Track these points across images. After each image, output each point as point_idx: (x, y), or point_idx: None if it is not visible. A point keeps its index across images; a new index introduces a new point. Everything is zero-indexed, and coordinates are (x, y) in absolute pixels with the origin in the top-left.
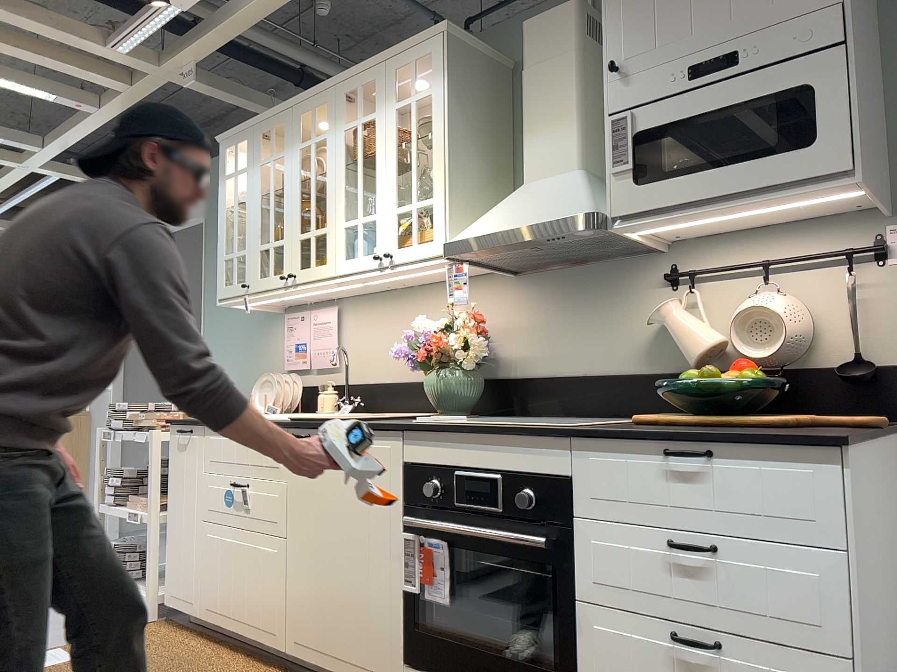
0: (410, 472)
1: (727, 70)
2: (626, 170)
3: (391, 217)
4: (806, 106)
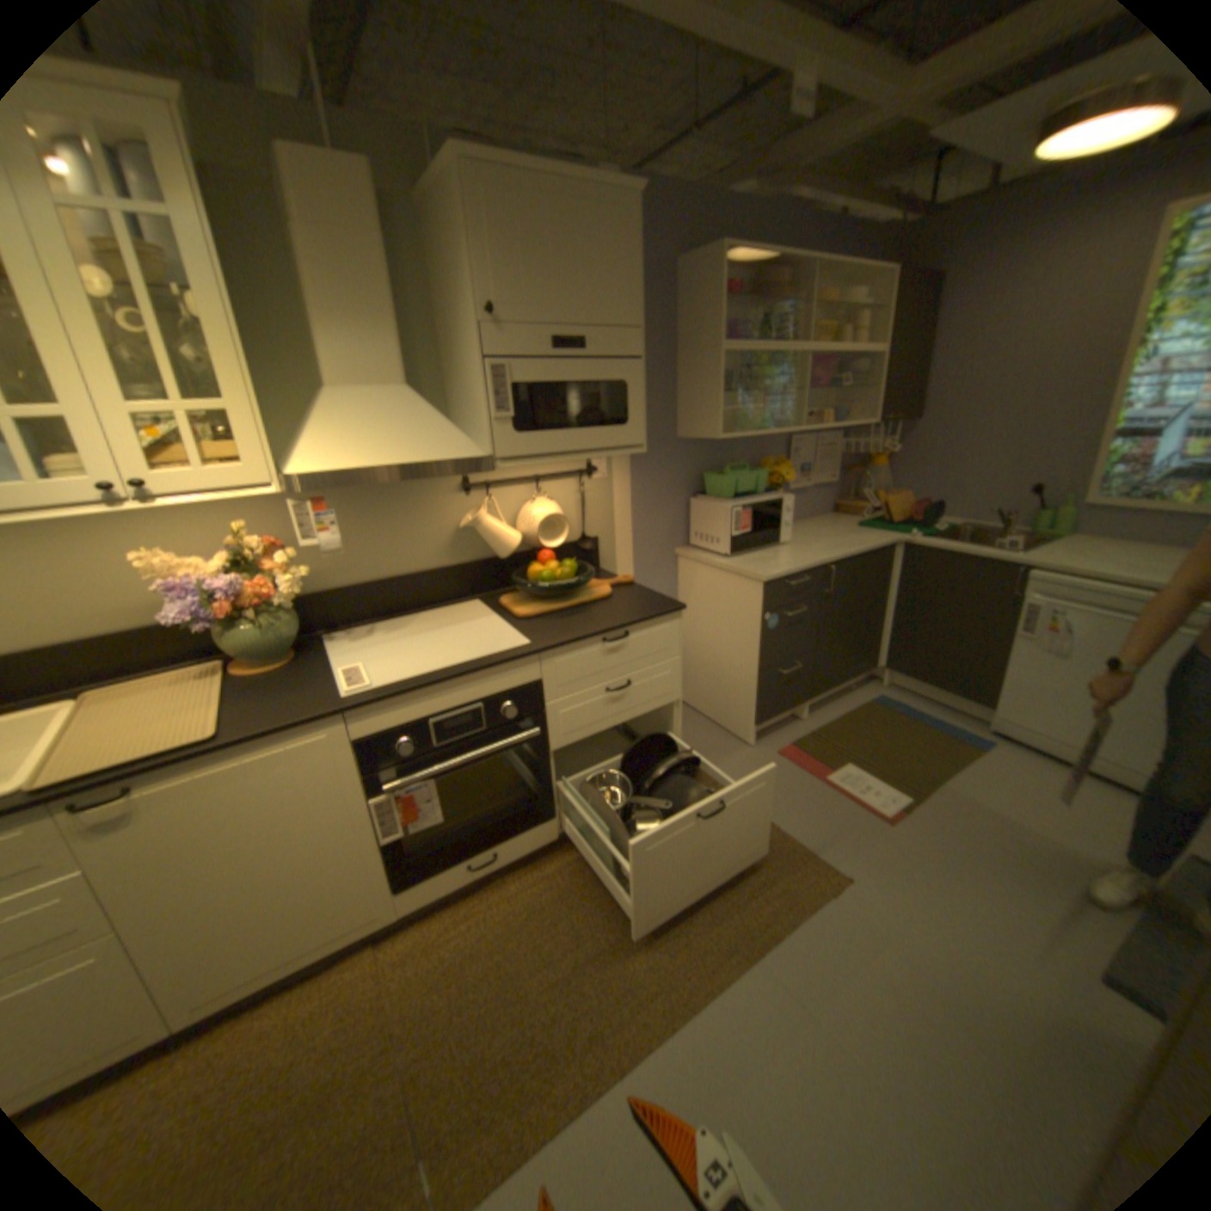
0: (366, 745)
1: (581, 350)
2: (509, 417)
3: (122, 419)
4: (625, 397)
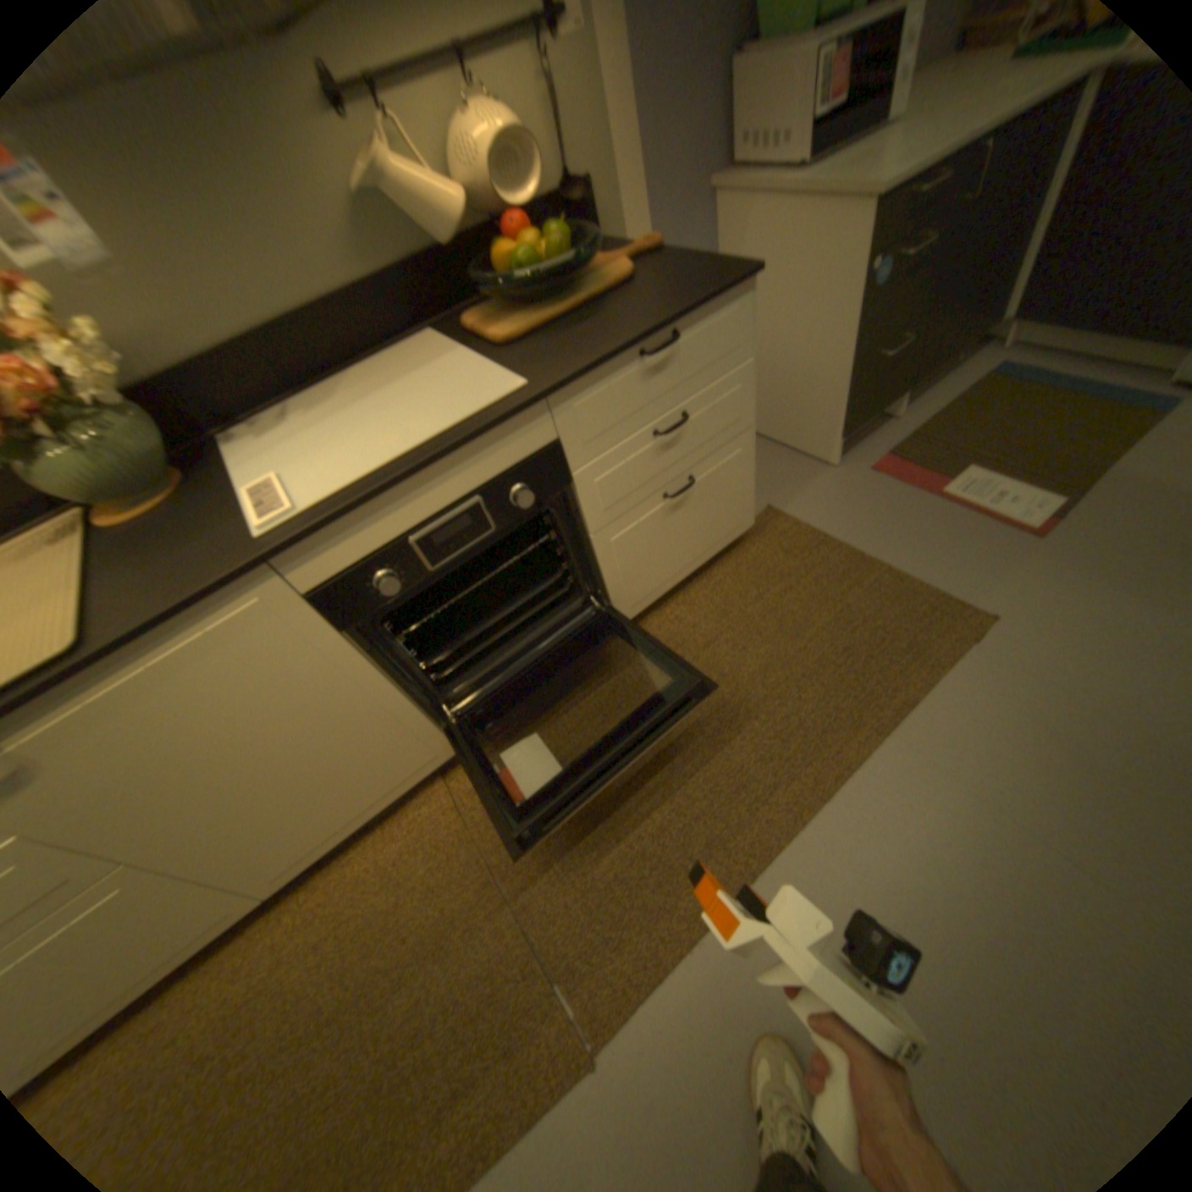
0: (329, 595)
1: None
2: None
3: None
4: None
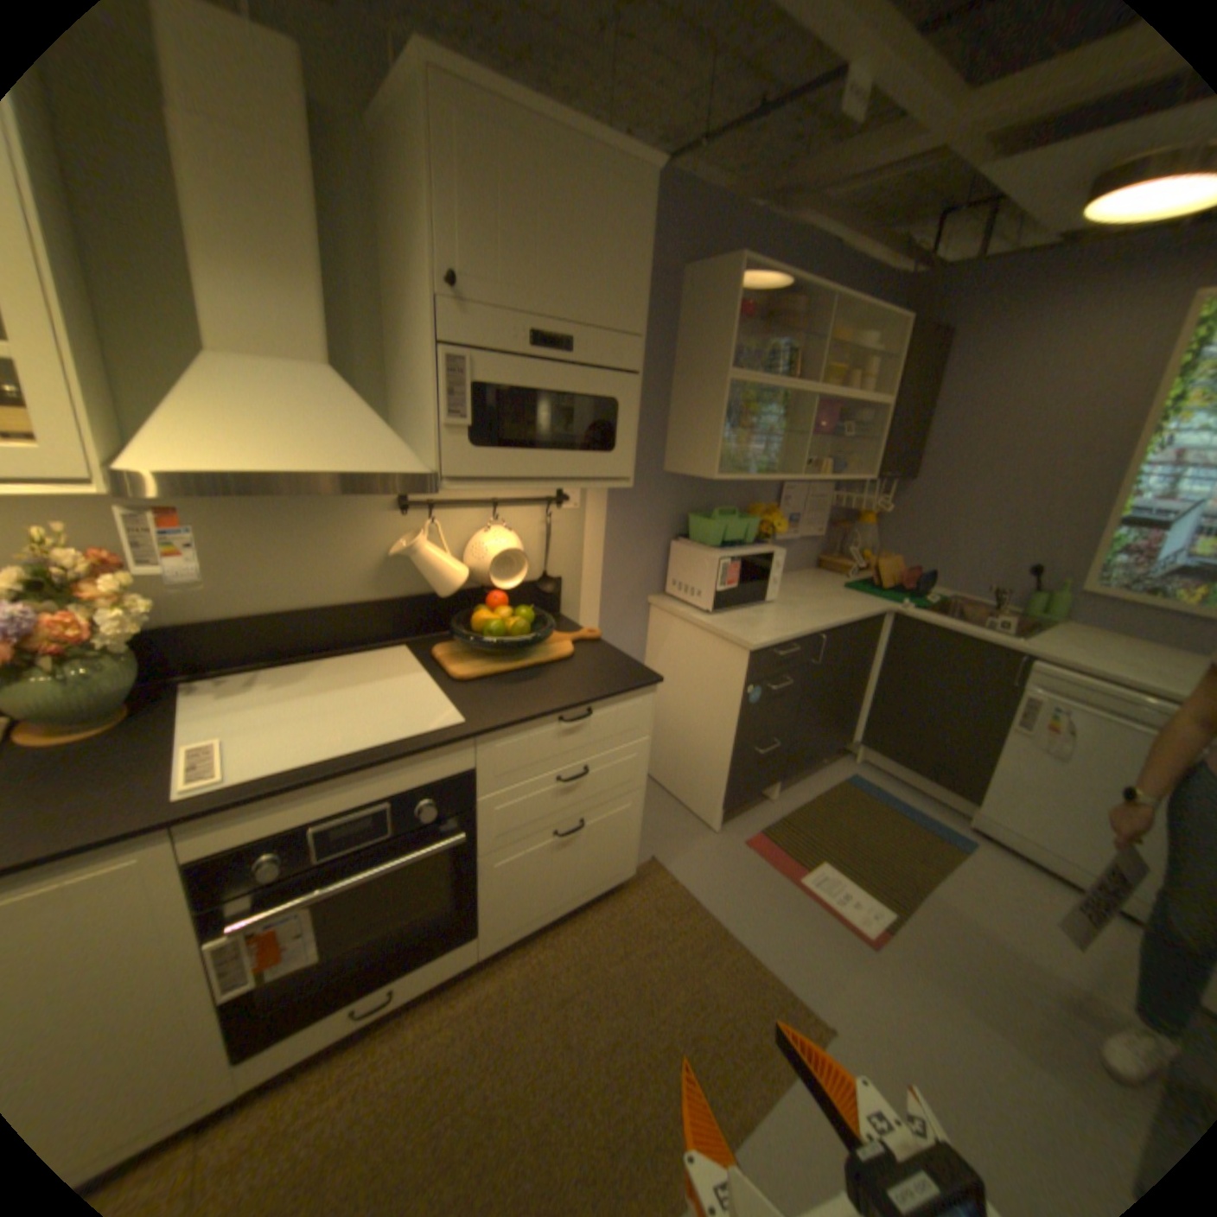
0: (206, 867)
1: (565, 353)
2: (464, 426)
3: None
4: (613, 417)
